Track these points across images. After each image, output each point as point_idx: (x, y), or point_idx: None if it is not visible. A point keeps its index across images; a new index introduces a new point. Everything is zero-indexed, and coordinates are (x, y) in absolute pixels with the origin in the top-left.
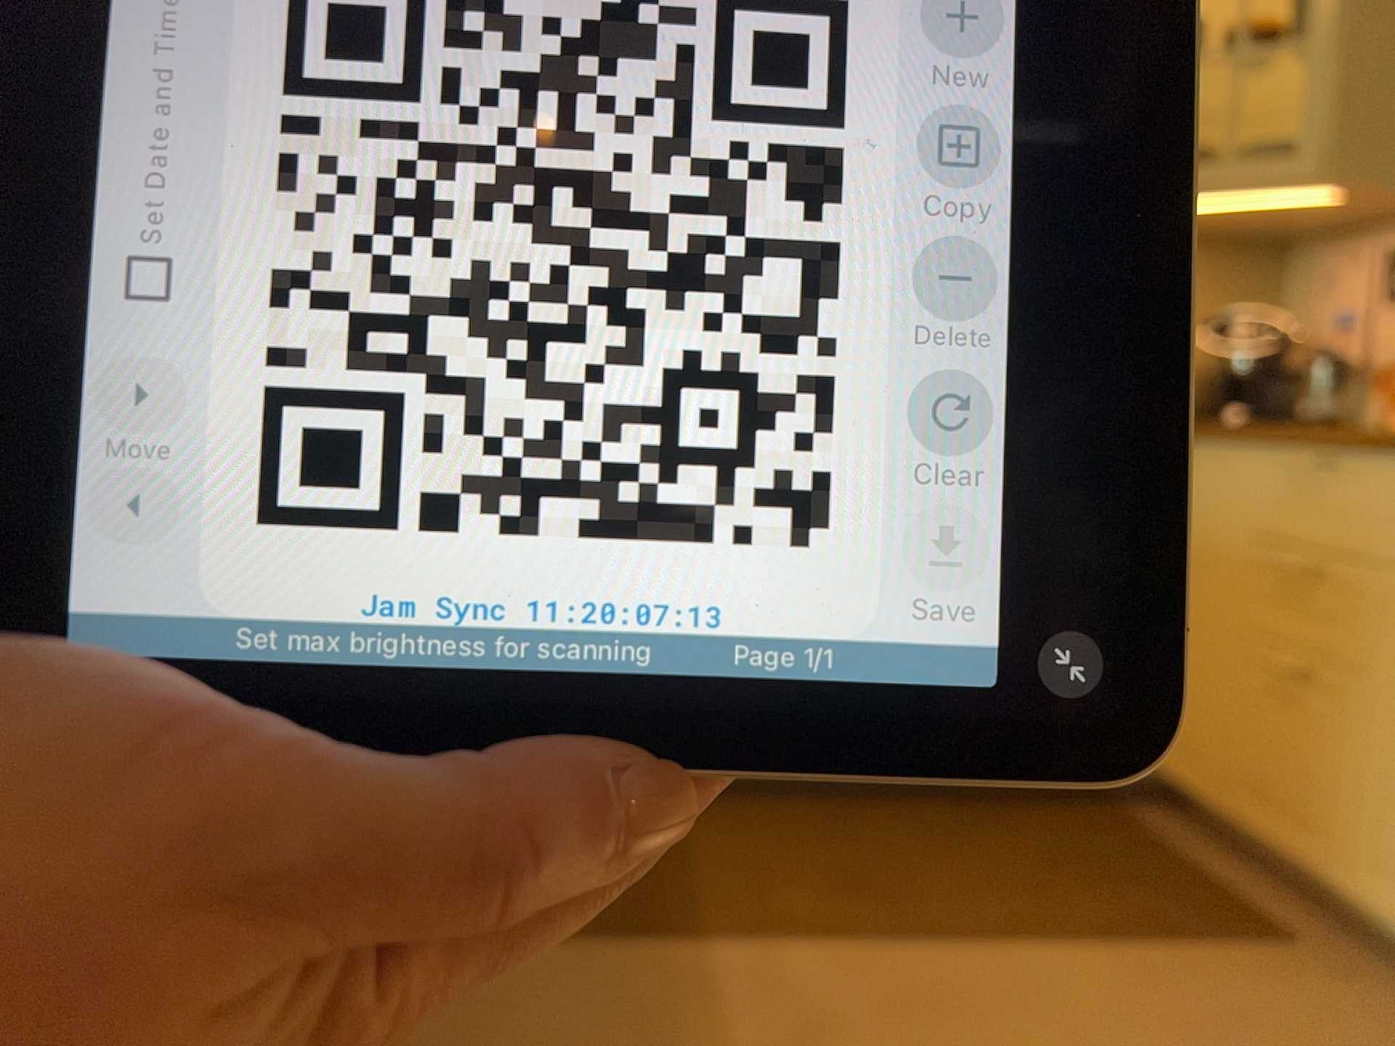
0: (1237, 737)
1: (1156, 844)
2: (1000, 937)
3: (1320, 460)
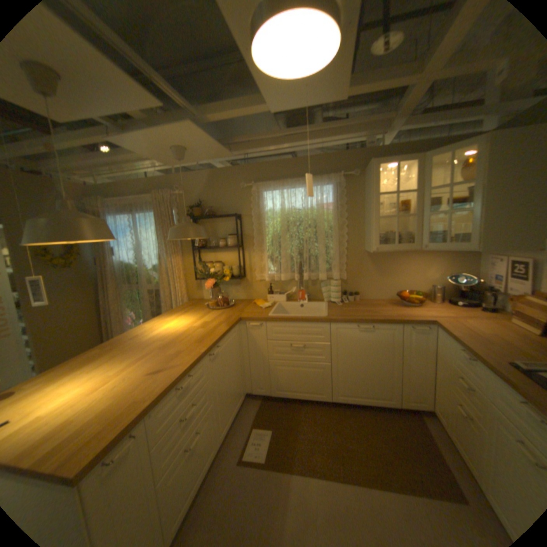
0: (452, 418)
1: (429, 439)
2: (370, 483)
3: (468, 358)
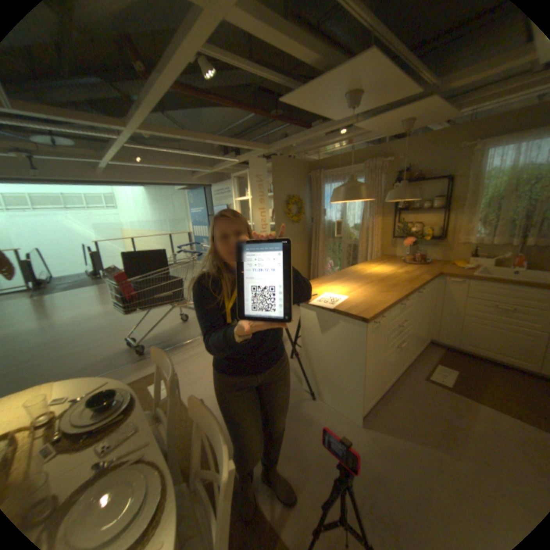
0: None
1: None
2: None
3: None
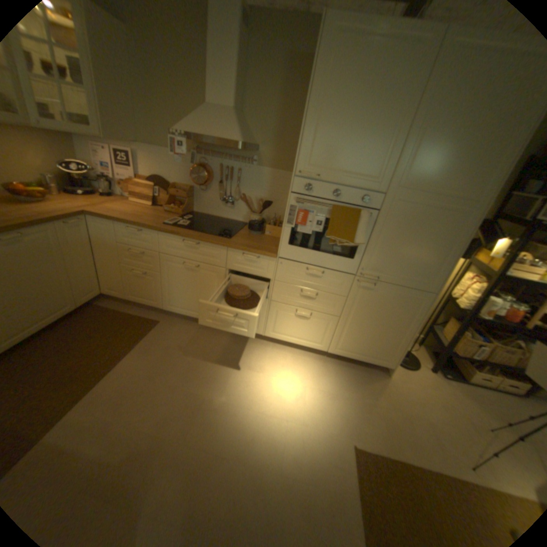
0: (124, 285)
1: (112, 312)
2: (110, 366)
3: (135, 230)
